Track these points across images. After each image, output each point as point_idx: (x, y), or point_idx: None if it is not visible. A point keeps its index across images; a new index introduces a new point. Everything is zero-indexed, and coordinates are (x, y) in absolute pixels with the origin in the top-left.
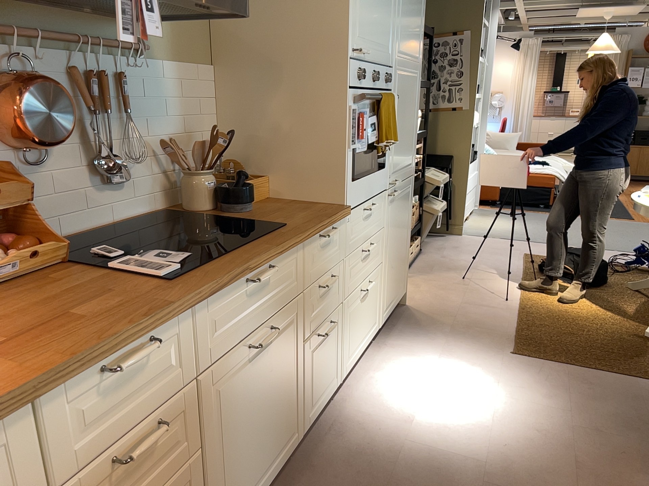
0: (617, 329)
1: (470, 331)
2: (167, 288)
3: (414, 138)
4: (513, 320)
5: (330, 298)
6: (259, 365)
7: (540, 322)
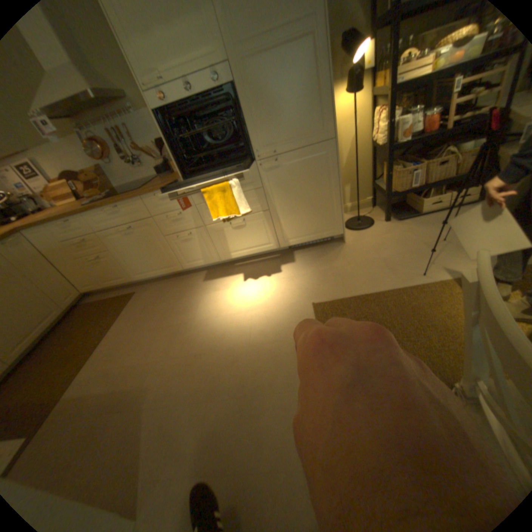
0: (460, 370)
1: (332, 277)
2: (76, 207)
3: (322, 101)
4: (379, 291)
5: (185, 222)
6: (129, 236)
7: (394, 306)
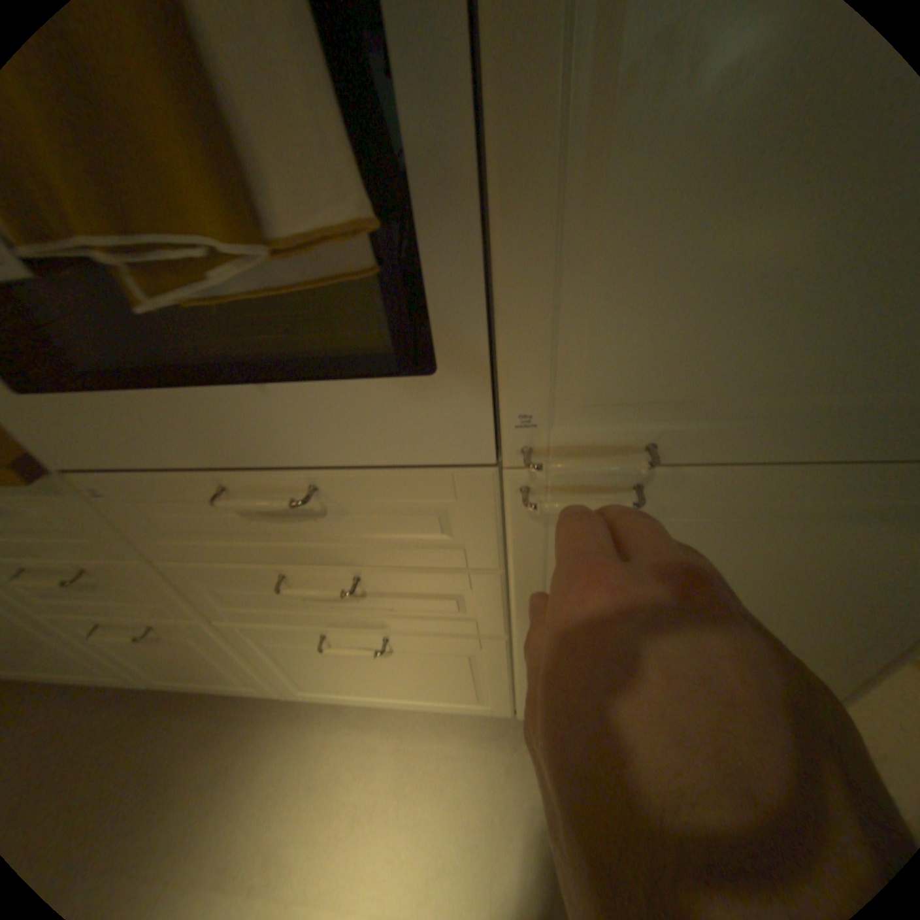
0: None
1: None
2: None
3: None
4: None
5: (118, 598)
6: None
7: None
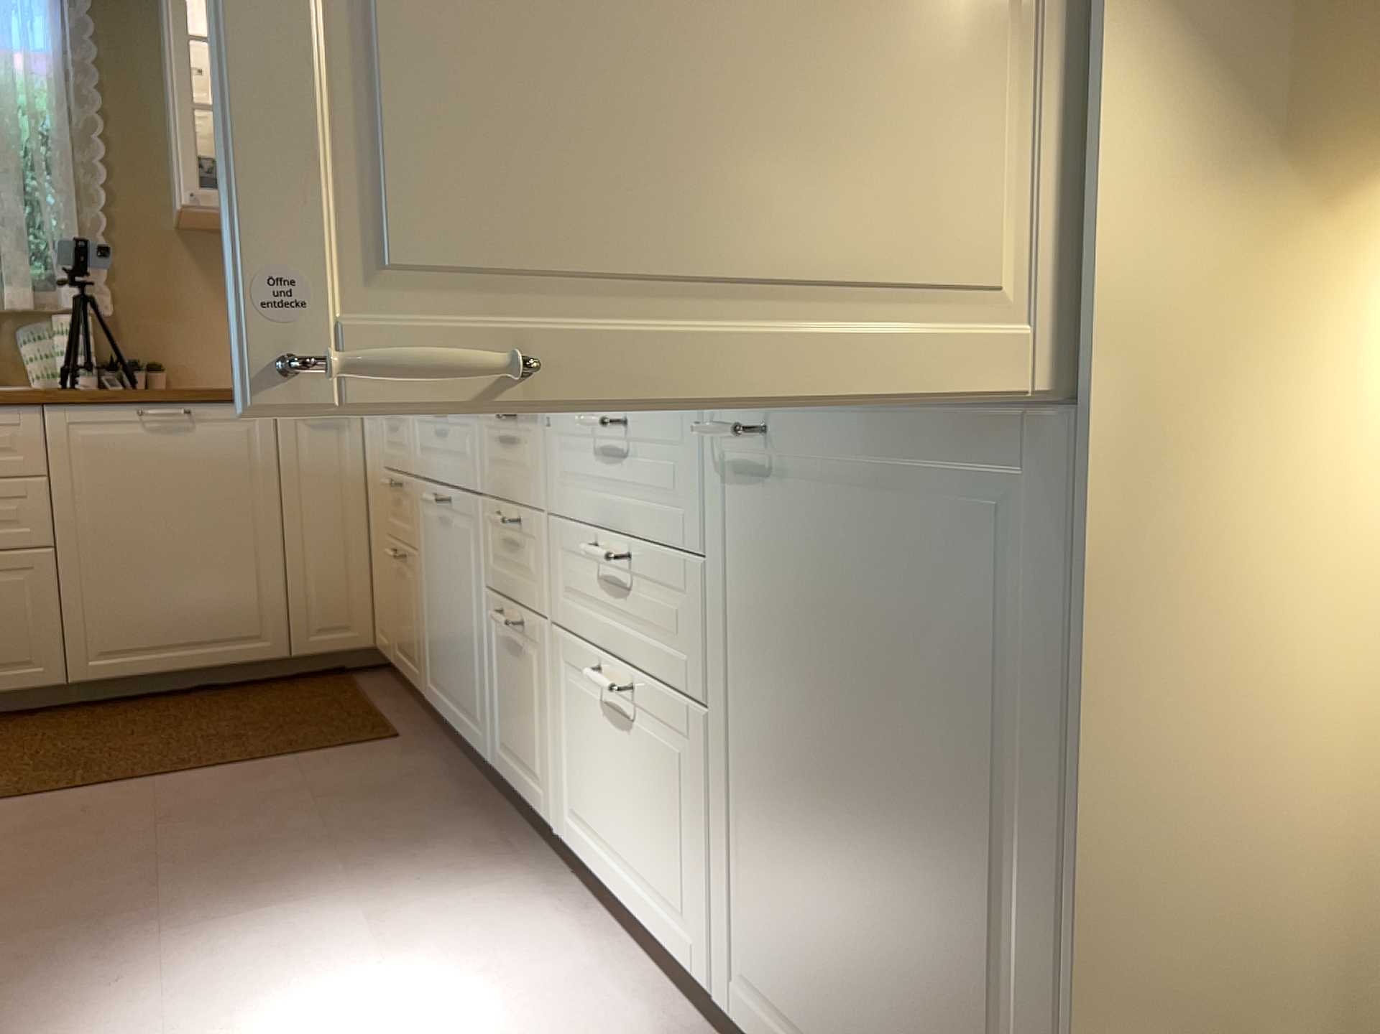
0: None
1: None
2: None
3: (1055, 99)
4: None
5: (523, 570)
6: (445, 535)
7: None
